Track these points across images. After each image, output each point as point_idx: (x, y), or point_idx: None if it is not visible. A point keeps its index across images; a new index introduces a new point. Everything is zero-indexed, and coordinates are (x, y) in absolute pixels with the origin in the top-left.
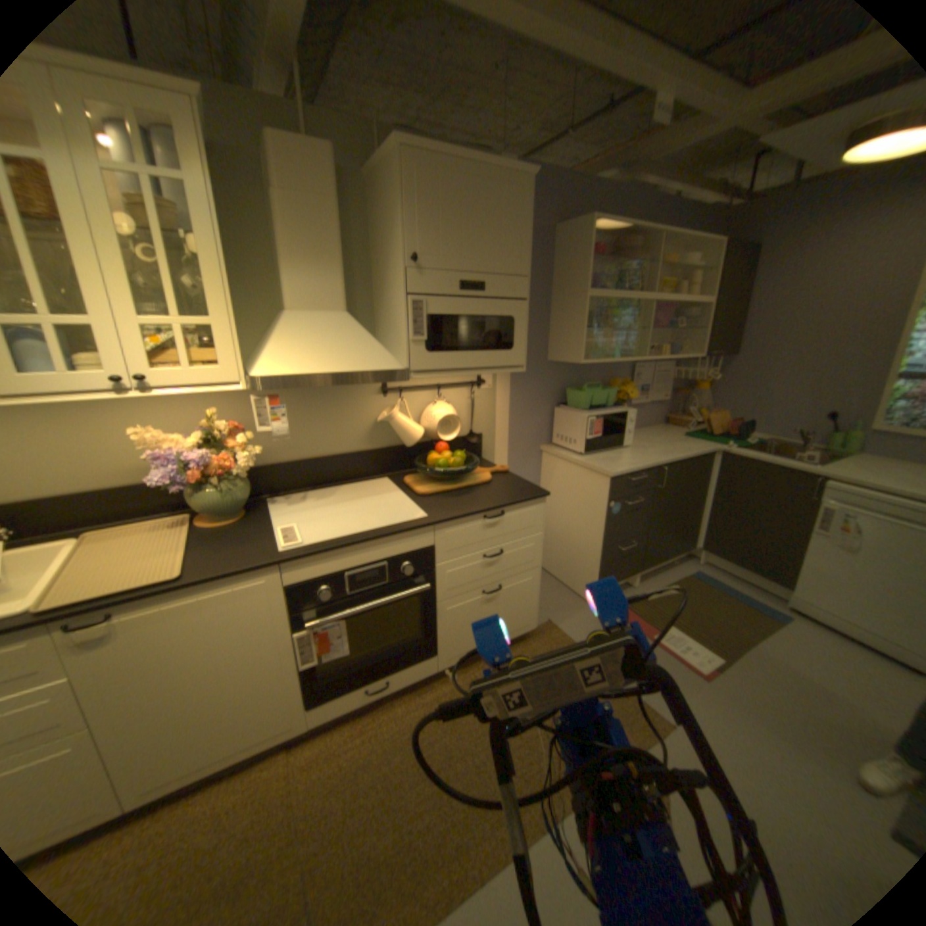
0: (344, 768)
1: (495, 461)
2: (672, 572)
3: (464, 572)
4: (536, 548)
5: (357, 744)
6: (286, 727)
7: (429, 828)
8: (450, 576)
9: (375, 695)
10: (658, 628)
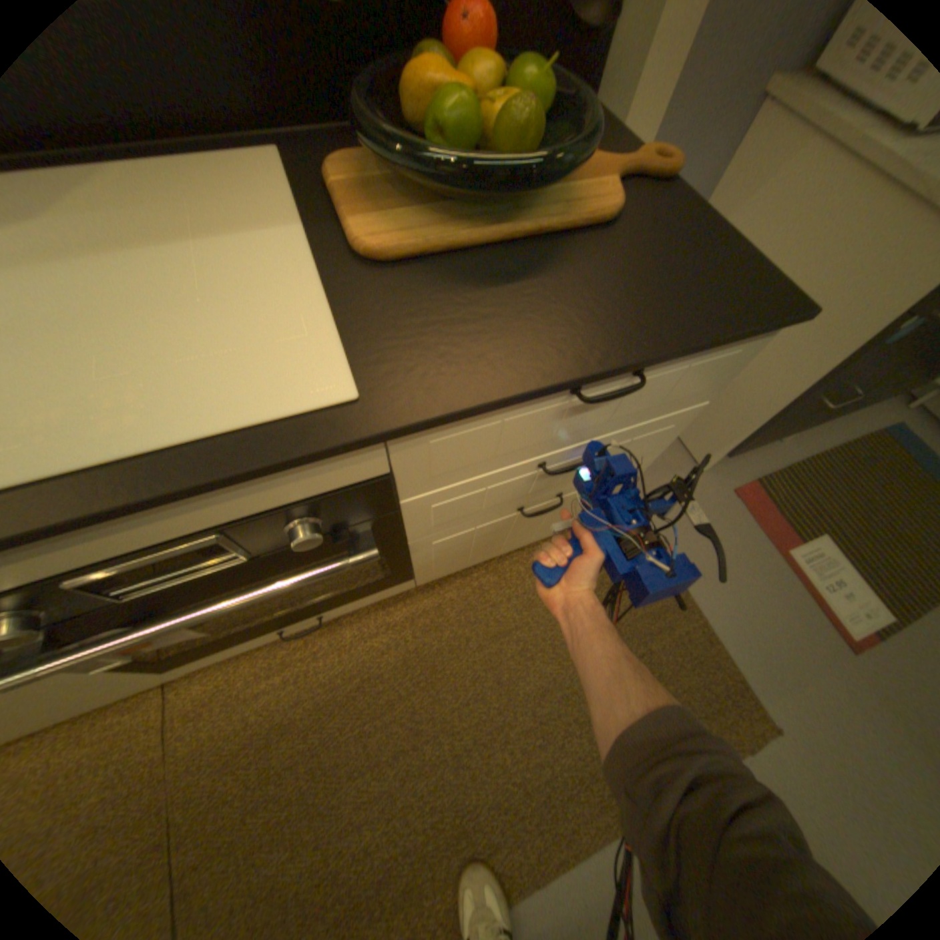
0: (251, 721)
1: (633, 105)
2: (856, 411)
3: (480, 493)
4: (677, 426)
5: (275, 680)
6: (130, 688)
7: (369, 847)
8: (442, 506)
9: (294, 638)
10: (803, 527)
